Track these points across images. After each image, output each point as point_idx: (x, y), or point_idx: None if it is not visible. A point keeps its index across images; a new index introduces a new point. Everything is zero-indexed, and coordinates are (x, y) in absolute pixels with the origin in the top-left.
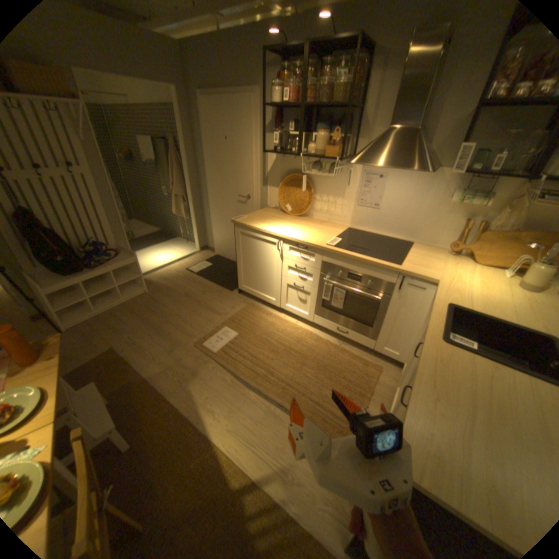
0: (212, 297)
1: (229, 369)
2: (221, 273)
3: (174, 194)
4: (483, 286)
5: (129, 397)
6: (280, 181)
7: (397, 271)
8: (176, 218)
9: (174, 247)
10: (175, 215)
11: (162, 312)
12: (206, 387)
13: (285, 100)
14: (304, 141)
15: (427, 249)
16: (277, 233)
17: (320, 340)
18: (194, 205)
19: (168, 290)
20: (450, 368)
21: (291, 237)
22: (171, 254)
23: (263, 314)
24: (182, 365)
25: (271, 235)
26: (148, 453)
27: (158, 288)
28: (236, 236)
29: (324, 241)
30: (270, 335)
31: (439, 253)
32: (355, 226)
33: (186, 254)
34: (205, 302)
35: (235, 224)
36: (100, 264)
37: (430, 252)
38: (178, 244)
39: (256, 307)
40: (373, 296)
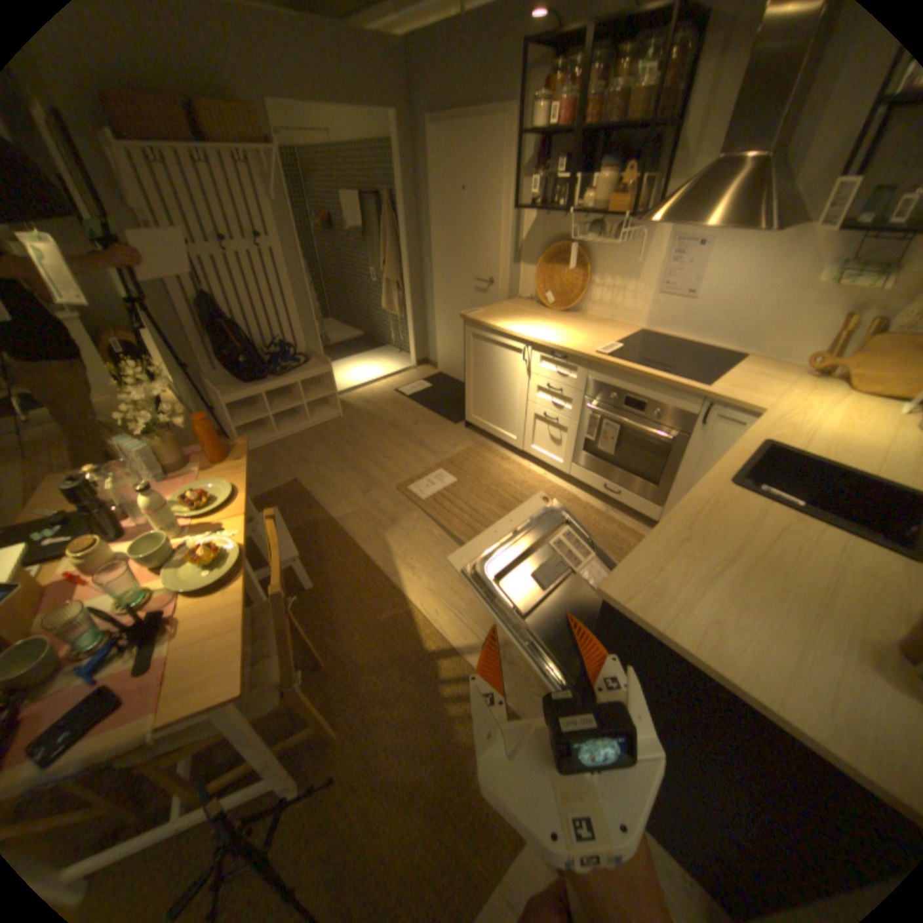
0: (426, 430)
1: (439, 522)
2: (444, 399)
3: (385, 280)
4: (845, 423)
5: (314, 535)
6: (539, 255)
7: (701, 394)
8: (386, 316)
9: (380, 359)
10: (385, 311)
11: (359, 444)
12: (407, 538)
13: (556, 121)
14: (581, 188)
15: (770, 366)
16: (523, 334)
17: (577, 501)
18: (412, 297)
19: (369, 417)
20: (725, 513)
21: (543, 341)
22: (376, 369)
23: (496, 459)
24: (380, 509)
25: (514, 337)
26: (333, 597)
27: (356, 413)
28: (466, 340)
29: (594, 347)
30: (502, 487)
31: (790, 373)
32: (654, 327)
33: (396, 370)
34: (416, 435)
35: (466, 321)
36: (287, 372)
37: (772, 371)
38: (387, 355)
39: (488, 448)
40: (660, 435)
